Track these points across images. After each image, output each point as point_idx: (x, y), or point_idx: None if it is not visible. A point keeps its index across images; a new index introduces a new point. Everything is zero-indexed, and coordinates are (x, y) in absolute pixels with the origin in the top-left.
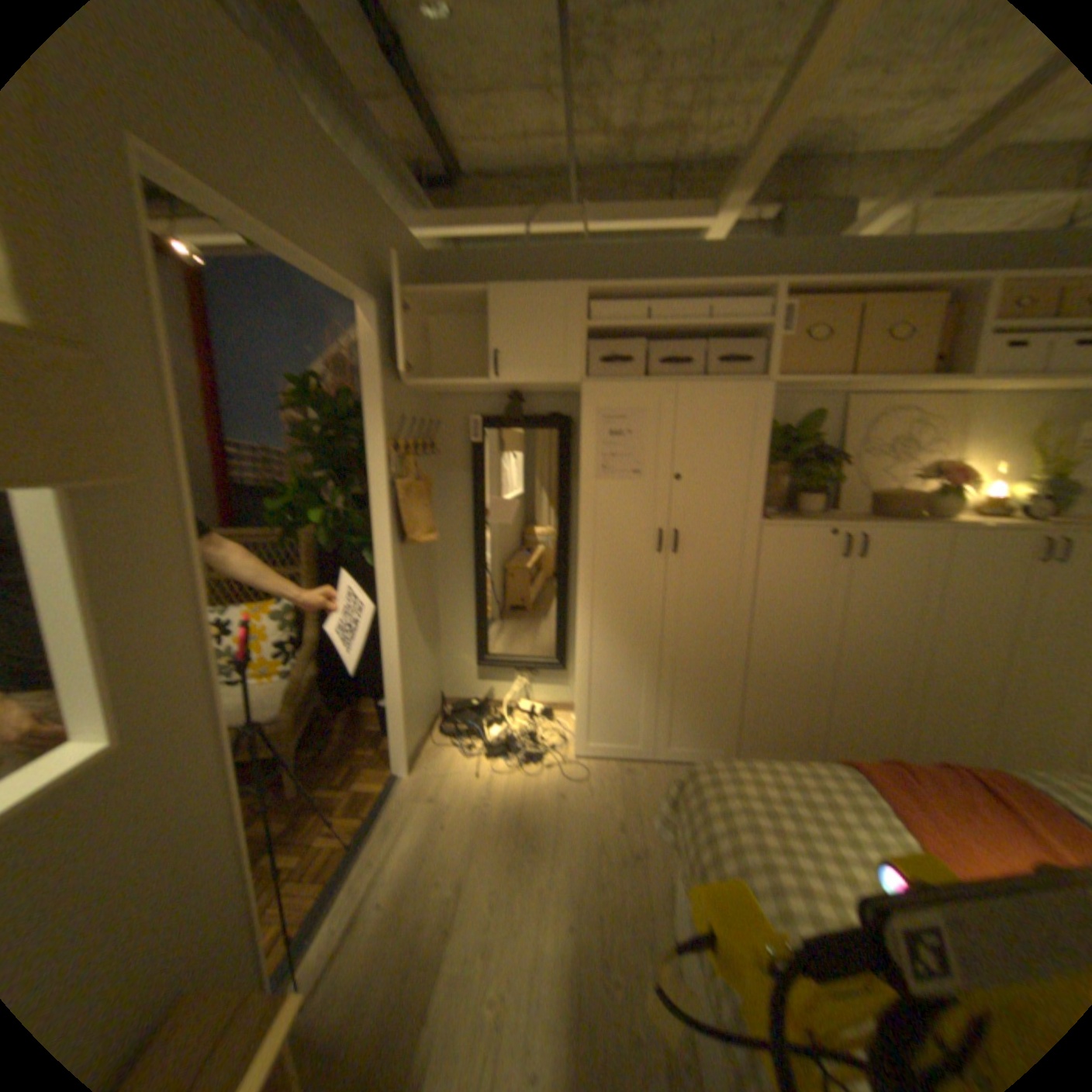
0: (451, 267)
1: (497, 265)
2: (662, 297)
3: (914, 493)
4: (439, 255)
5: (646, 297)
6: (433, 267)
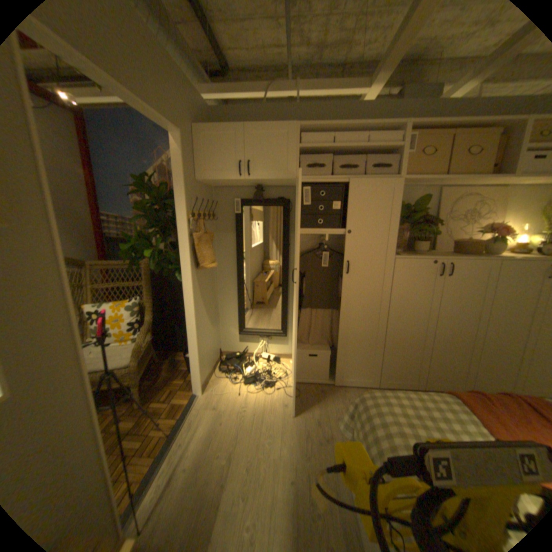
0: (224, 116)
1: (250, 115)
2: (342, 131)
3: (478, 241)
4: (217, 109)
5: (333, 131)
6: (214, 116)
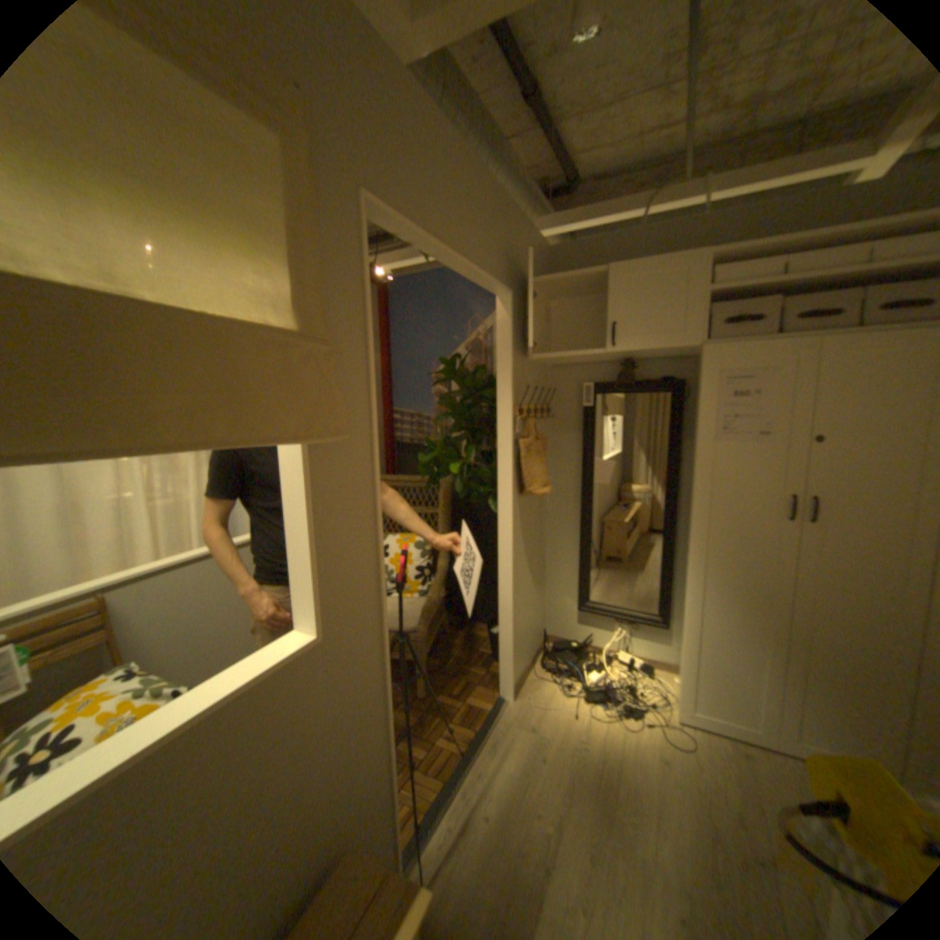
0: (572, 258)
1: (615, 249)
2: (802, 250)
3: None
4: (563, 249)
5: (781, 254)
6: (557, 260)
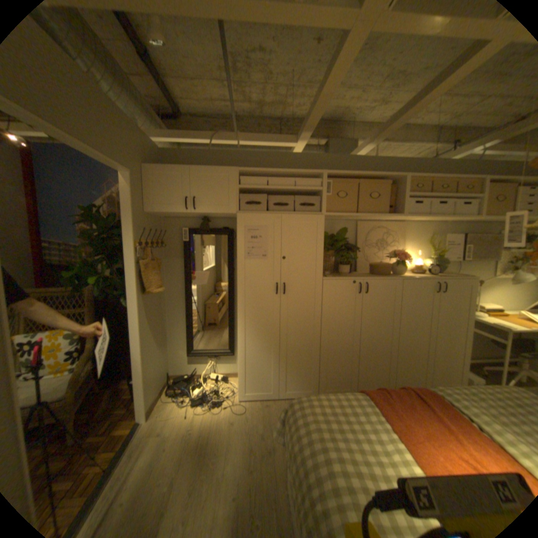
0: (173, 157)
1: (197, 157)
2: (274, 176)
3: (387, 264)
4: (167, 151)
5: (267, 176)
6: (164, 156)
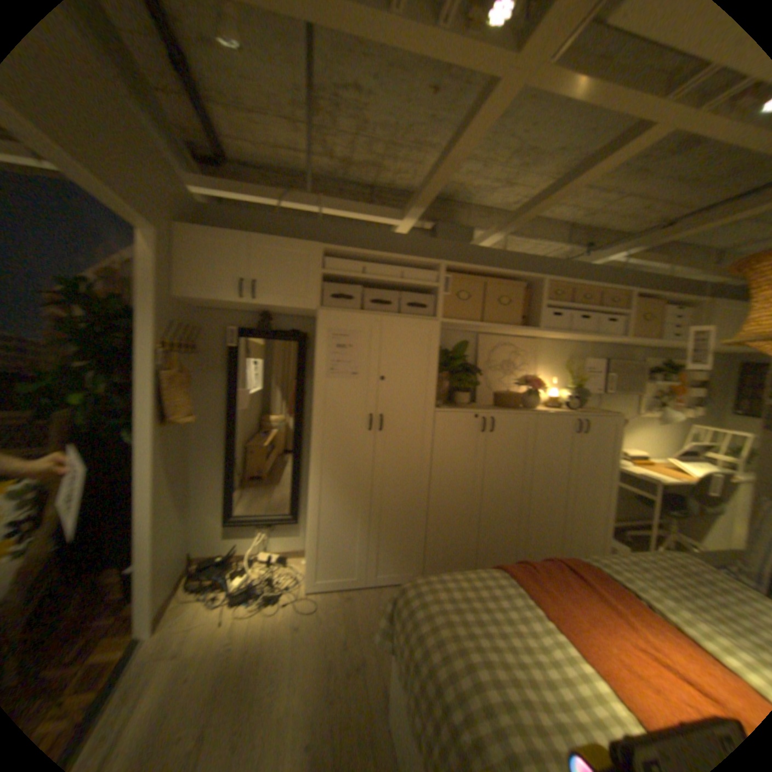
0: (218, 218)
1: (255, 224)
2: (372, 262)
3: (514, 393)
4: (209, 208)
5: (361, 261)
6: (203, 216)
